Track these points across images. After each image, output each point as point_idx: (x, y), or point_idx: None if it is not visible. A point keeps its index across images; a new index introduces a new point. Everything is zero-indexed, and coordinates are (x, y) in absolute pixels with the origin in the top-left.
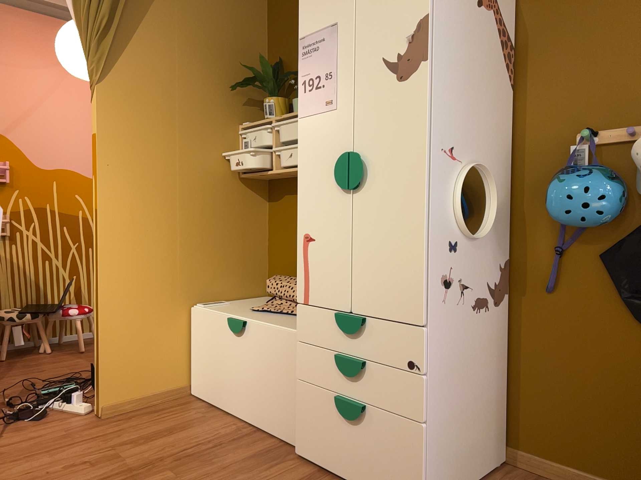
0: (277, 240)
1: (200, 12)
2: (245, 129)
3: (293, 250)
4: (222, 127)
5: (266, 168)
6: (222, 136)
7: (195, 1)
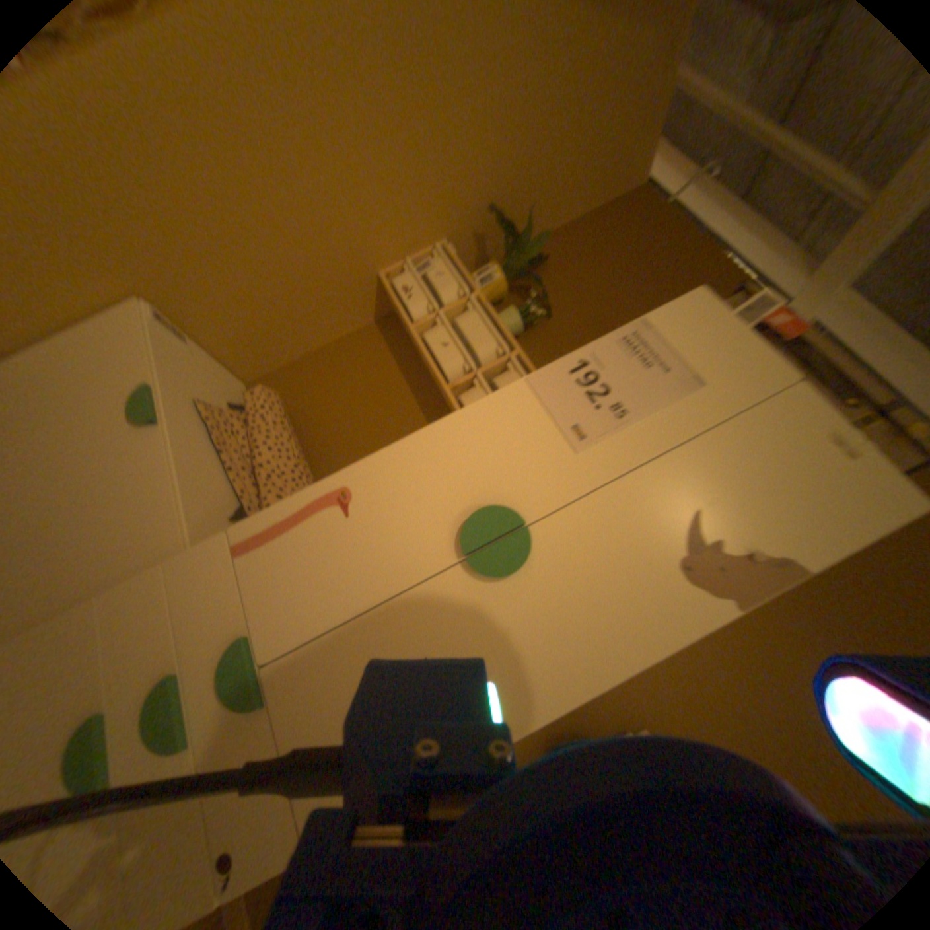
0: (323, 370)
1: (573, 108)
2: (441, 256)
3: (323, 400)
4: (430, 222)
5: (408, 317)
6: (418, 228)
7: (587, 90)
